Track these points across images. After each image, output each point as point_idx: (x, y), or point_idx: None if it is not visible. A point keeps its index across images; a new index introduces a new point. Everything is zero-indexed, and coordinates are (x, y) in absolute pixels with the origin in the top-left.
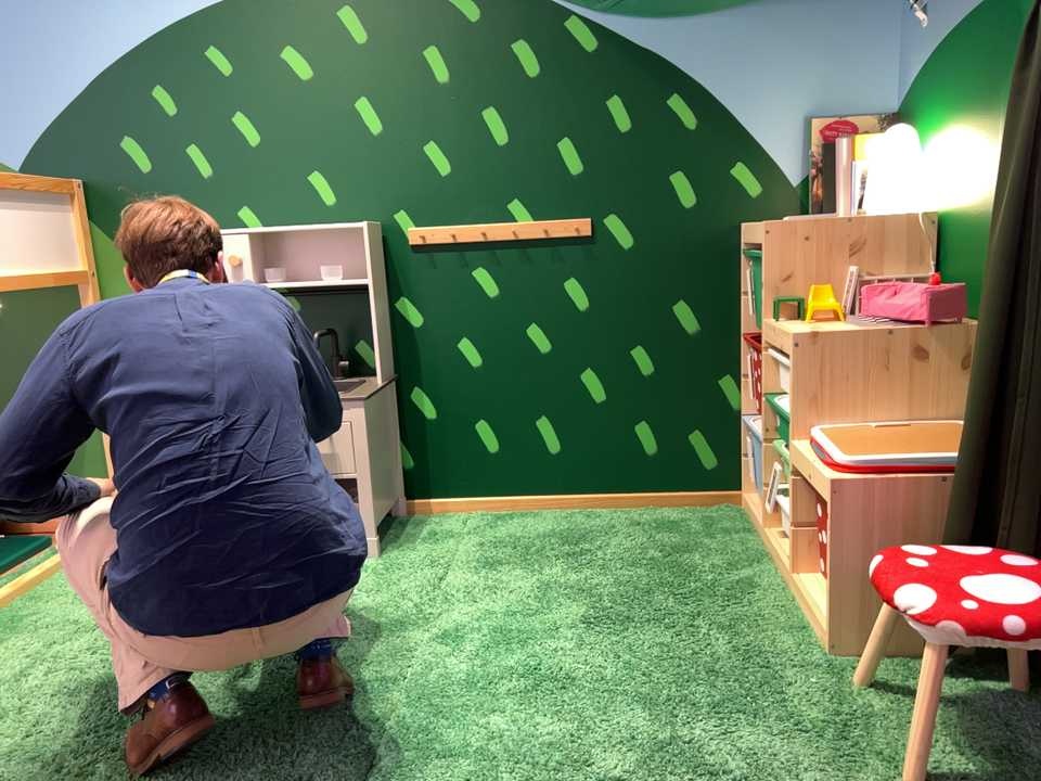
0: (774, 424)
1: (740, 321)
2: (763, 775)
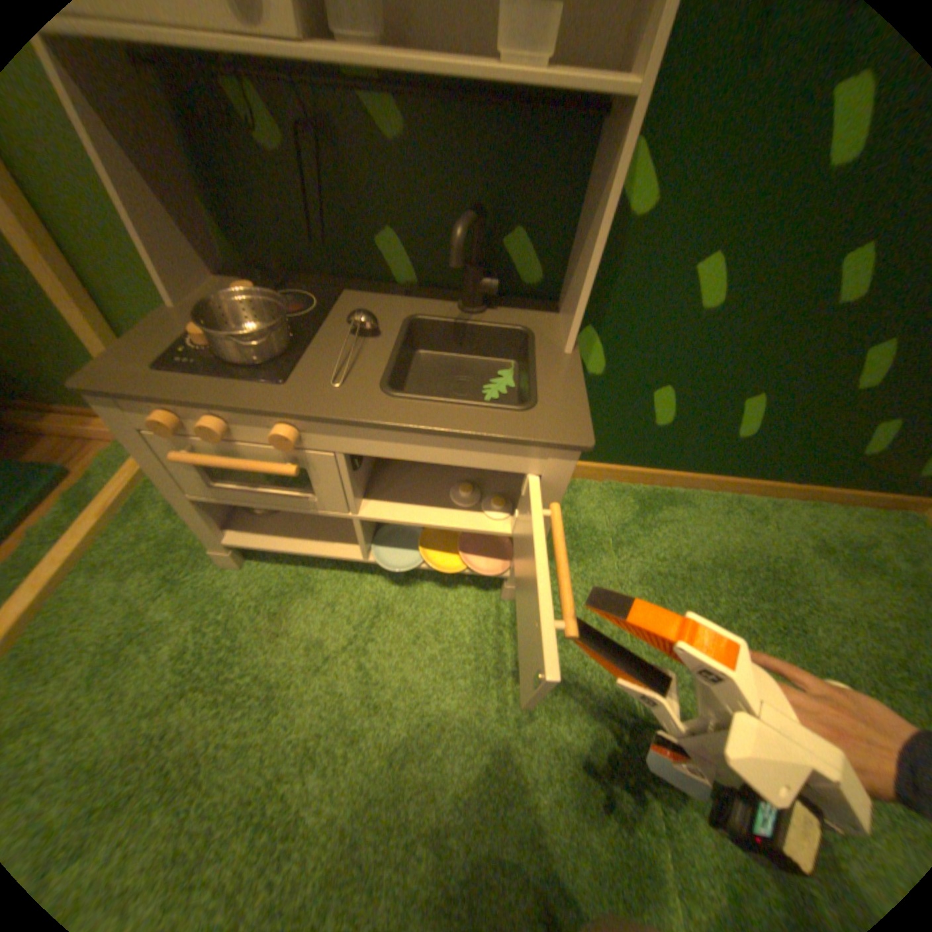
0: None
1: None
2: None
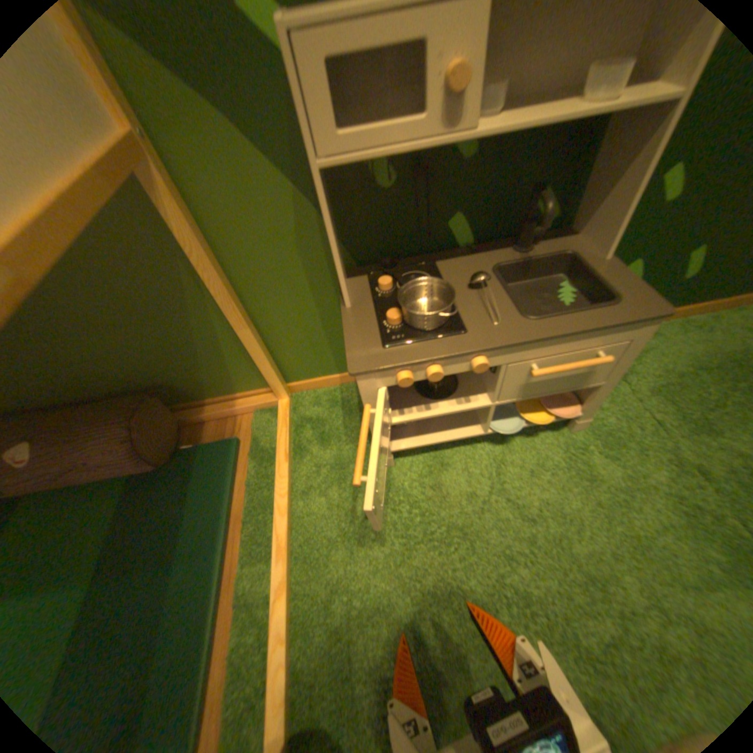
0: None
1: None
2: None
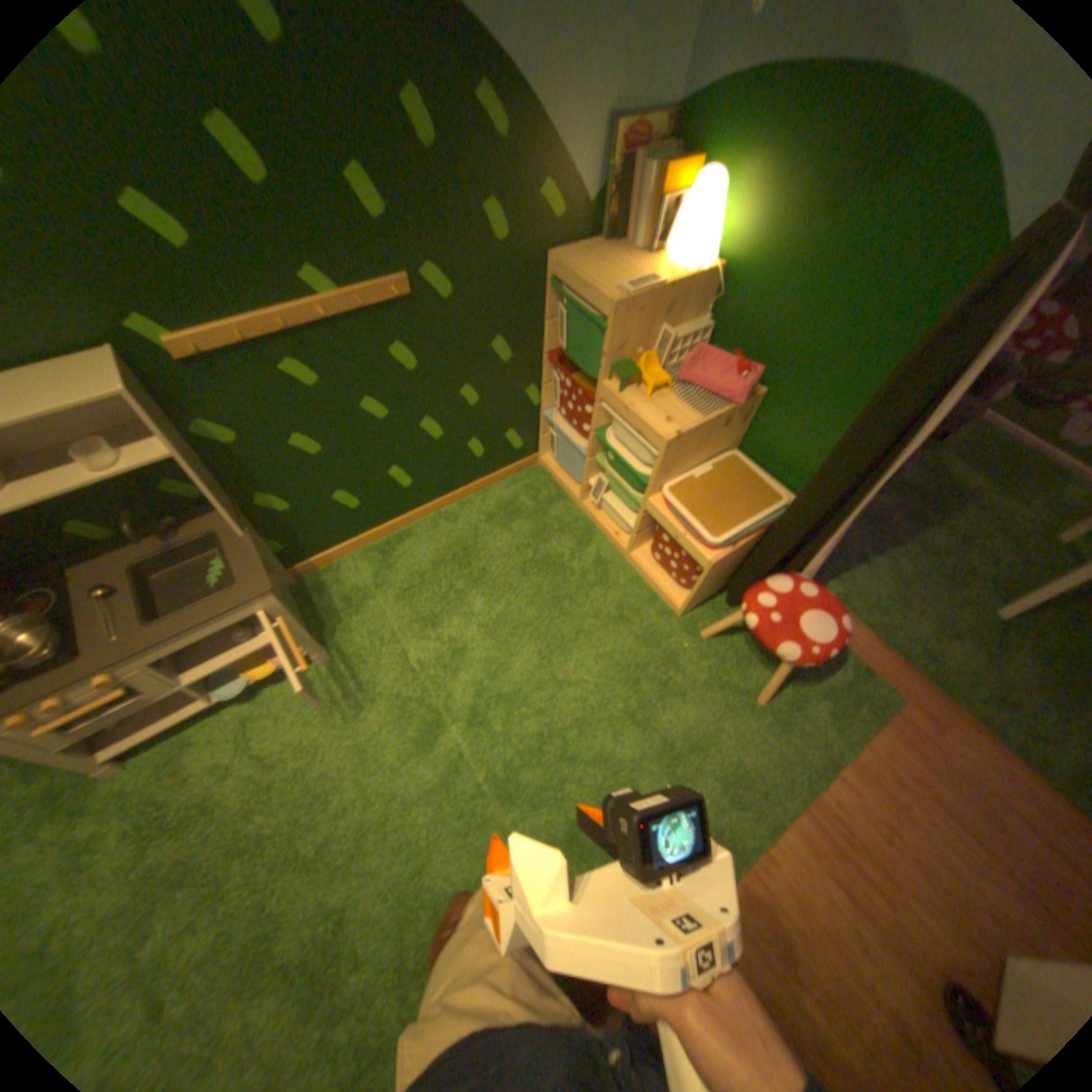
0: (597, 447)
1: (543, 343)
2: (708, 738)
